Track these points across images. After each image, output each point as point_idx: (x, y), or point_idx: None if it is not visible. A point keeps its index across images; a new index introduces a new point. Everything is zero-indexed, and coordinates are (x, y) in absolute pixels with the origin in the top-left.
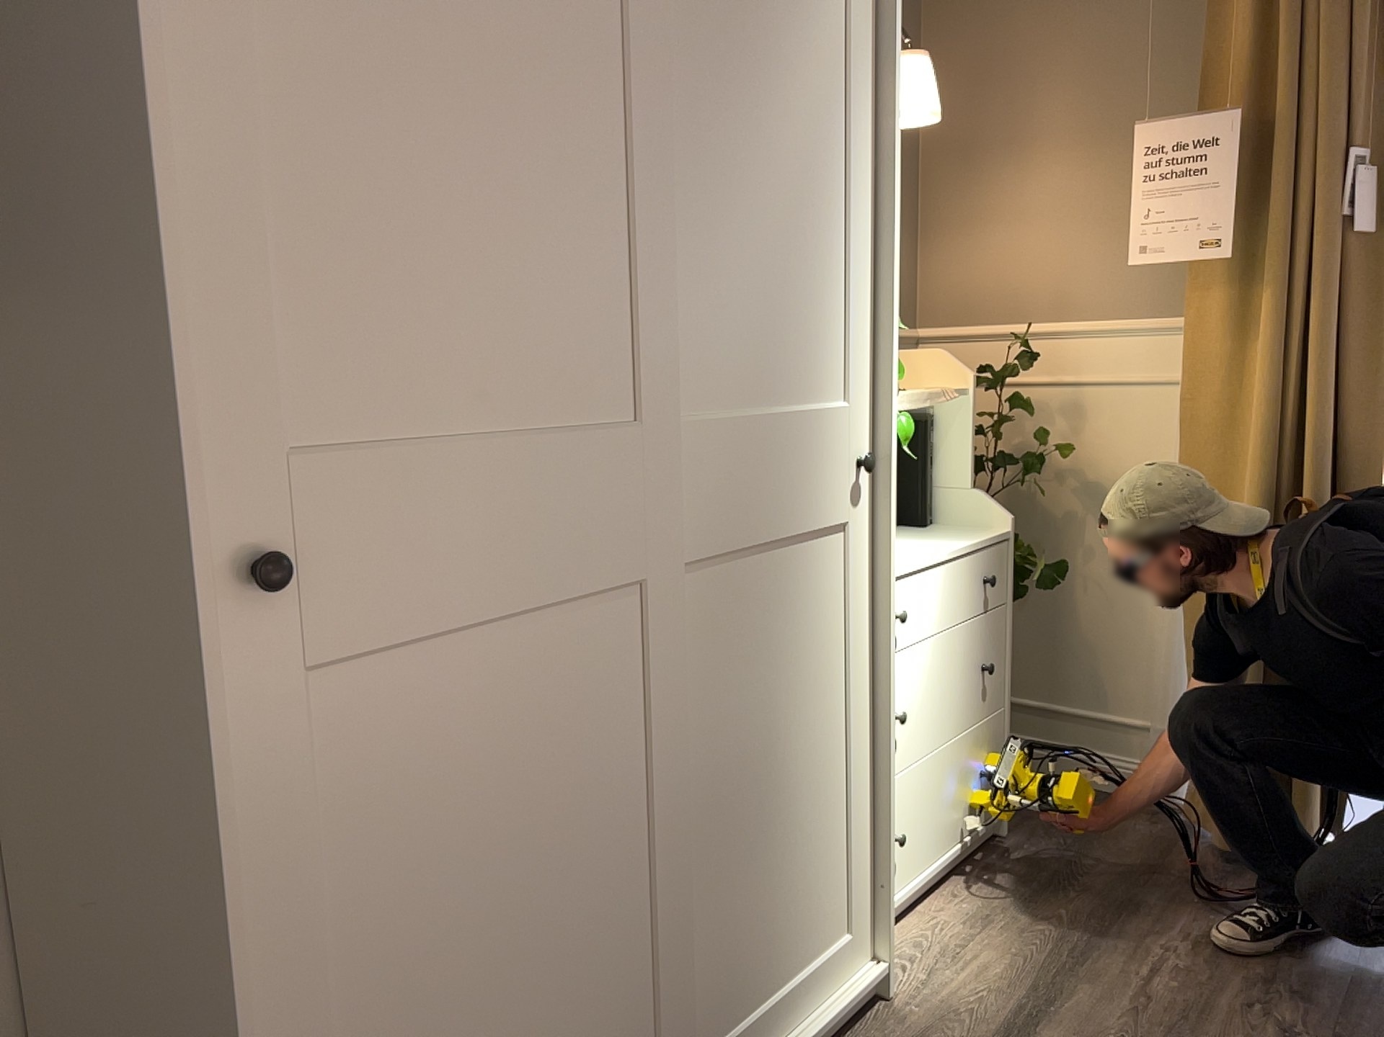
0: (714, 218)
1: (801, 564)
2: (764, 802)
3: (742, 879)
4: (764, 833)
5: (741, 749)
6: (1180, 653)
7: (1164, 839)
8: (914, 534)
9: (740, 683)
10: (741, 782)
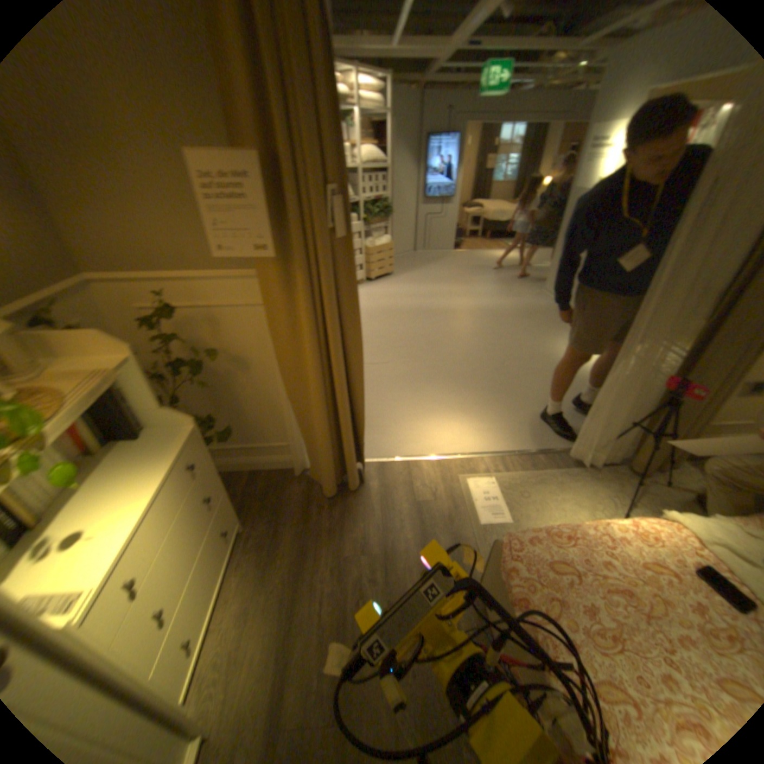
0: None
1: None
2: None
3: None
4: None
5: None
6: (294, 422)
7: (304, 492)
8: (128, 455)
9: None
10: None
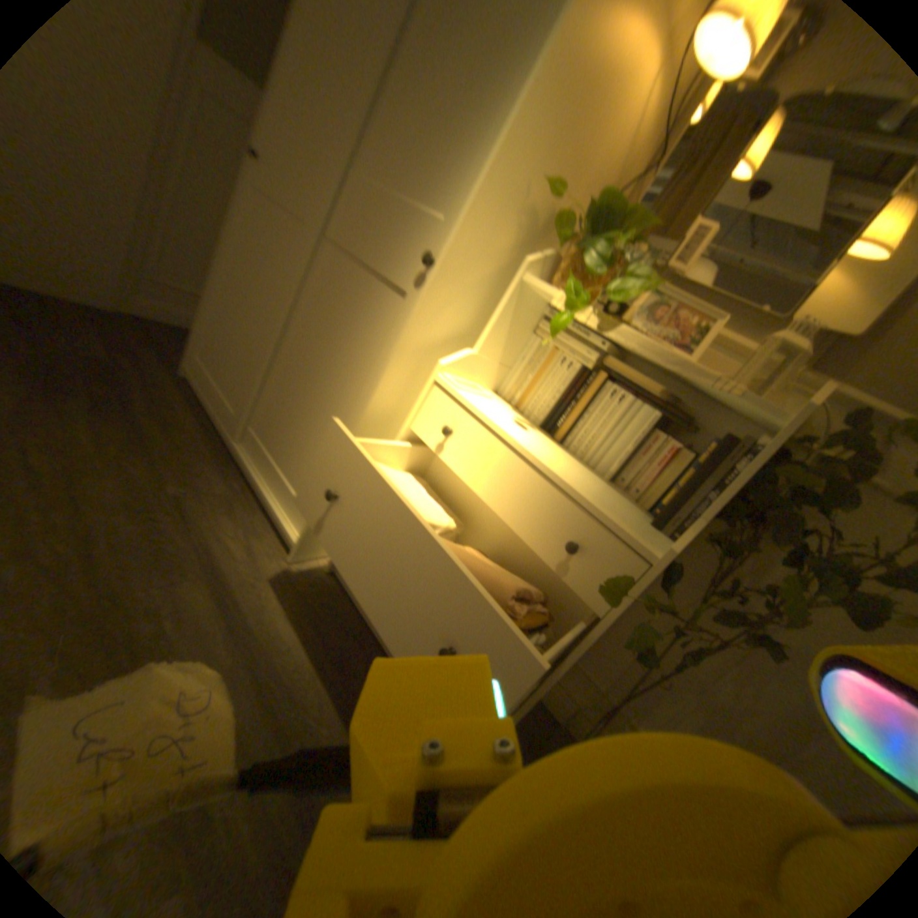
0: (412, 83)
1: (372, 292)
2: (309, 380)
3: (291, 397)
4: (304, 394)
5: (313, 345)
6: None
7: None
8: (617, 499)
9: (325, 316)
10: (308, 358)
